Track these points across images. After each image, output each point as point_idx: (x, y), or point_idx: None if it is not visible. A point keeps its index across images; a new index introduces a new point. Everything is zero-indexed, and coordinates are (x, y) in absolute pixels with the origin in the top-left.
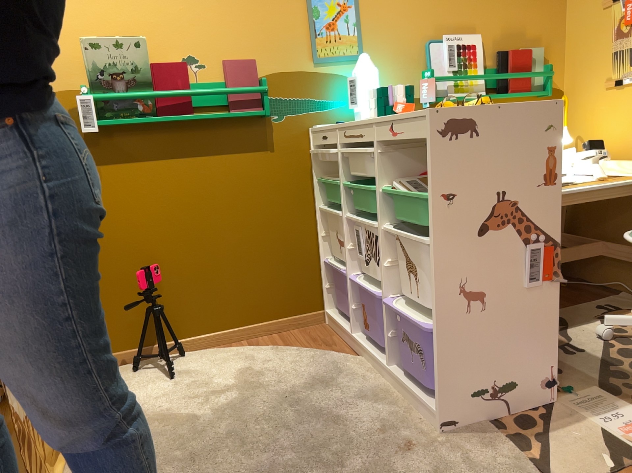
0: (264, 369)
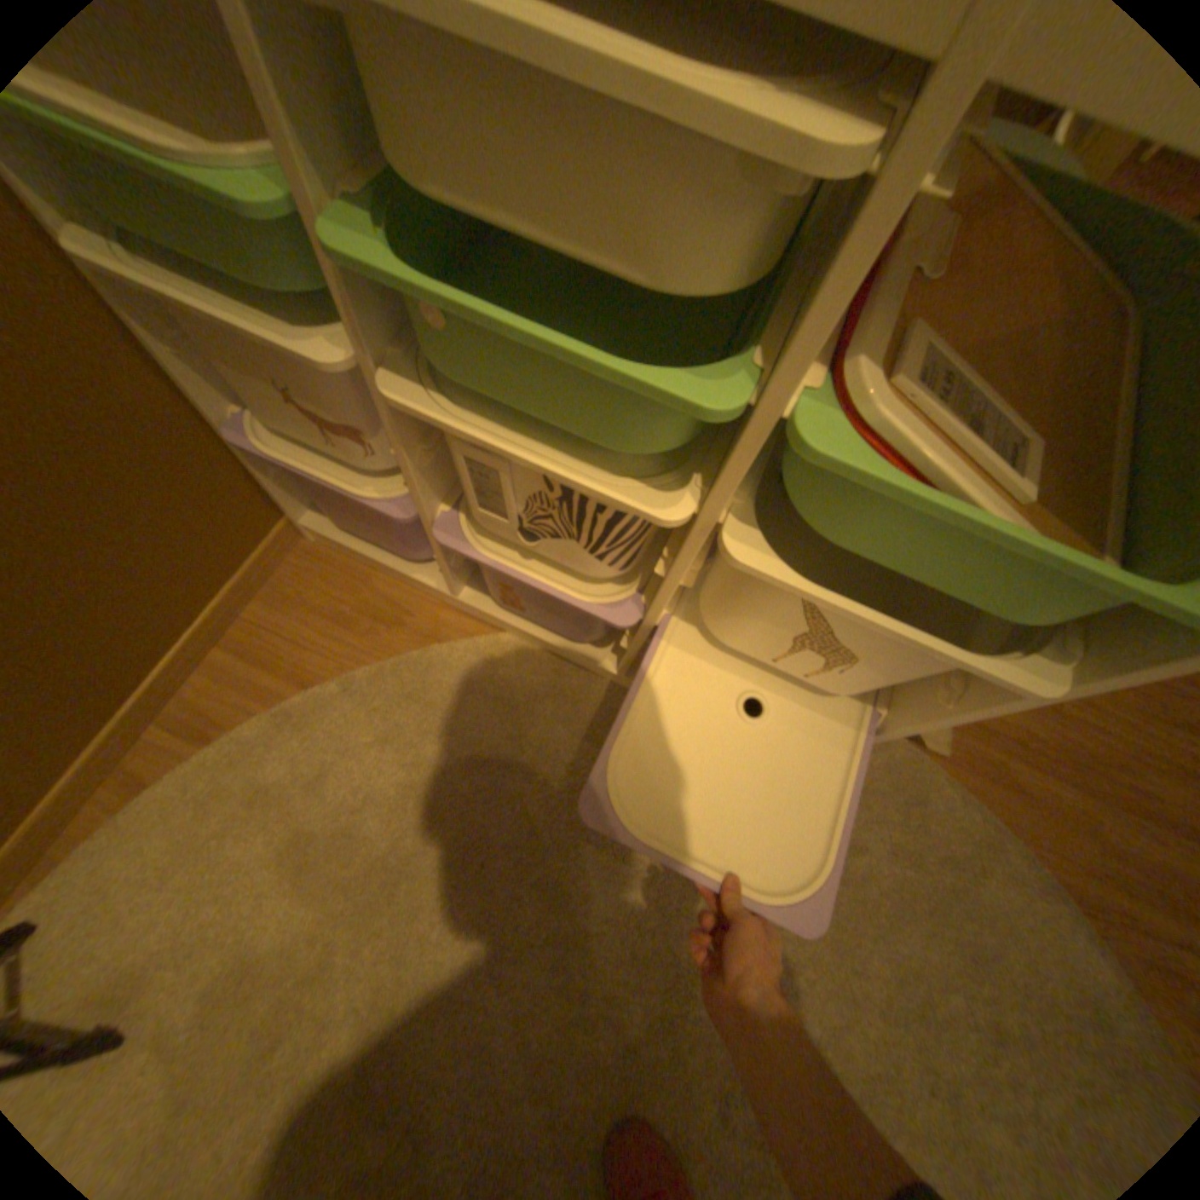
0: (343, 811)
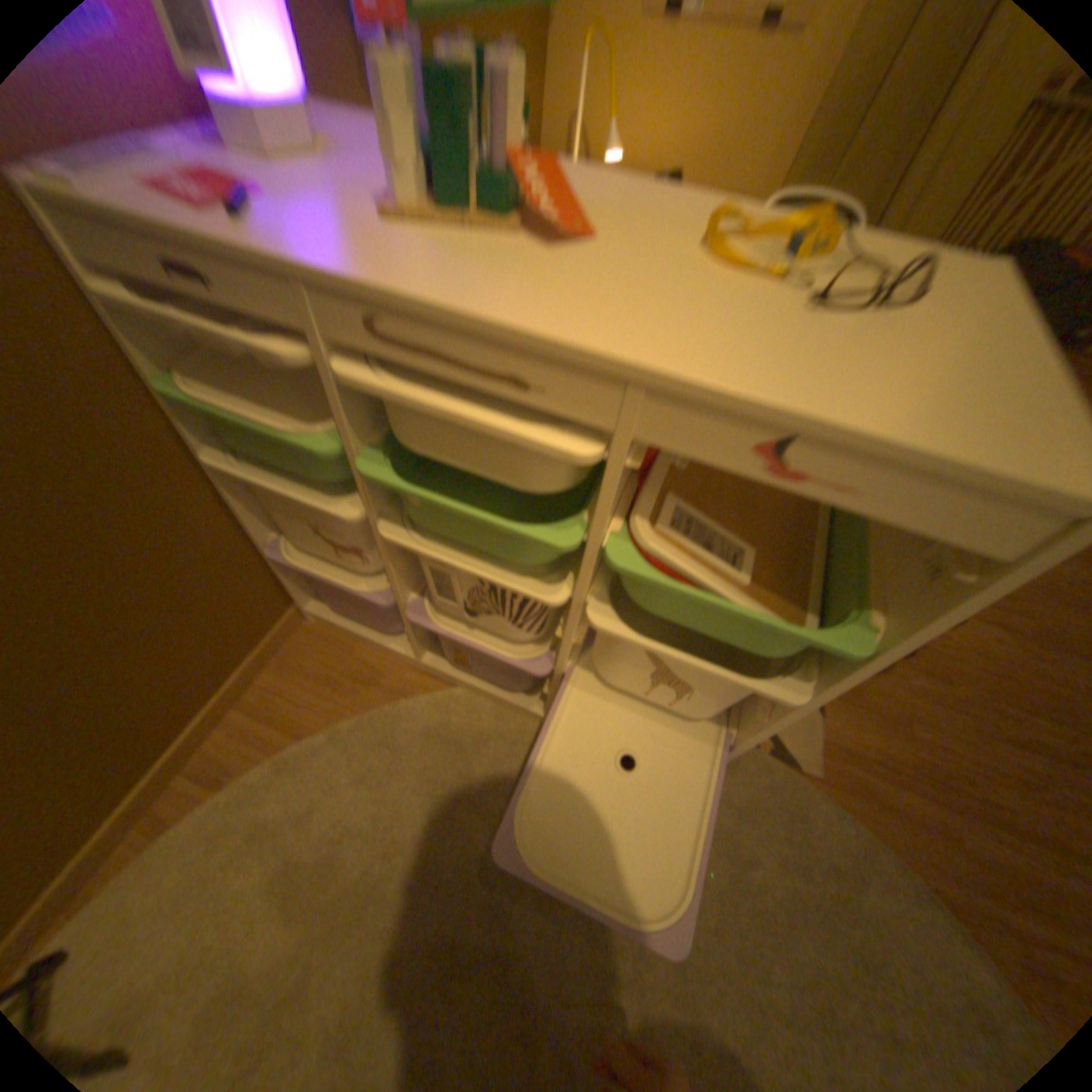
0: (324, 842)
